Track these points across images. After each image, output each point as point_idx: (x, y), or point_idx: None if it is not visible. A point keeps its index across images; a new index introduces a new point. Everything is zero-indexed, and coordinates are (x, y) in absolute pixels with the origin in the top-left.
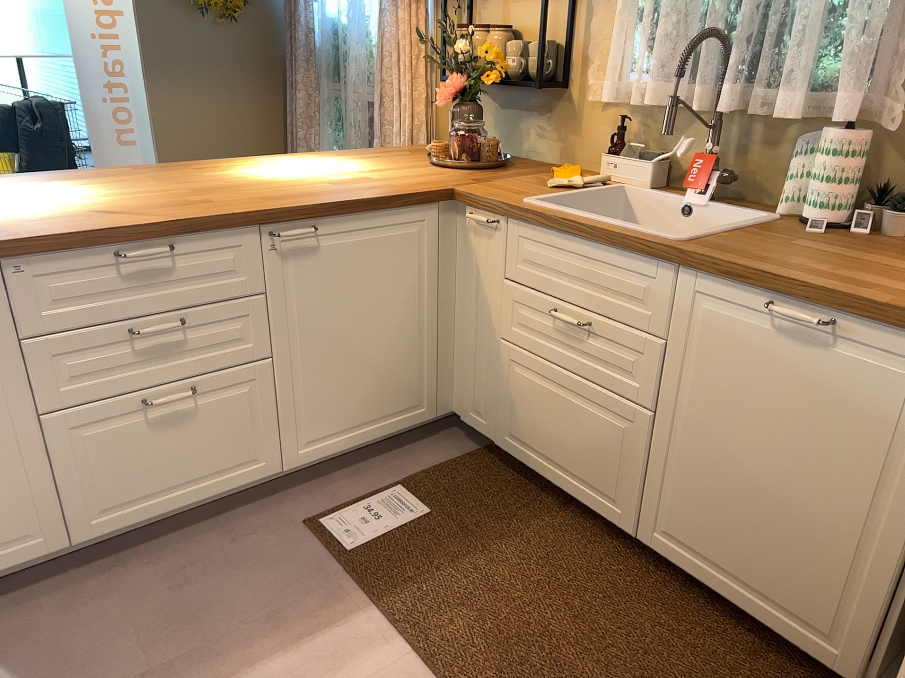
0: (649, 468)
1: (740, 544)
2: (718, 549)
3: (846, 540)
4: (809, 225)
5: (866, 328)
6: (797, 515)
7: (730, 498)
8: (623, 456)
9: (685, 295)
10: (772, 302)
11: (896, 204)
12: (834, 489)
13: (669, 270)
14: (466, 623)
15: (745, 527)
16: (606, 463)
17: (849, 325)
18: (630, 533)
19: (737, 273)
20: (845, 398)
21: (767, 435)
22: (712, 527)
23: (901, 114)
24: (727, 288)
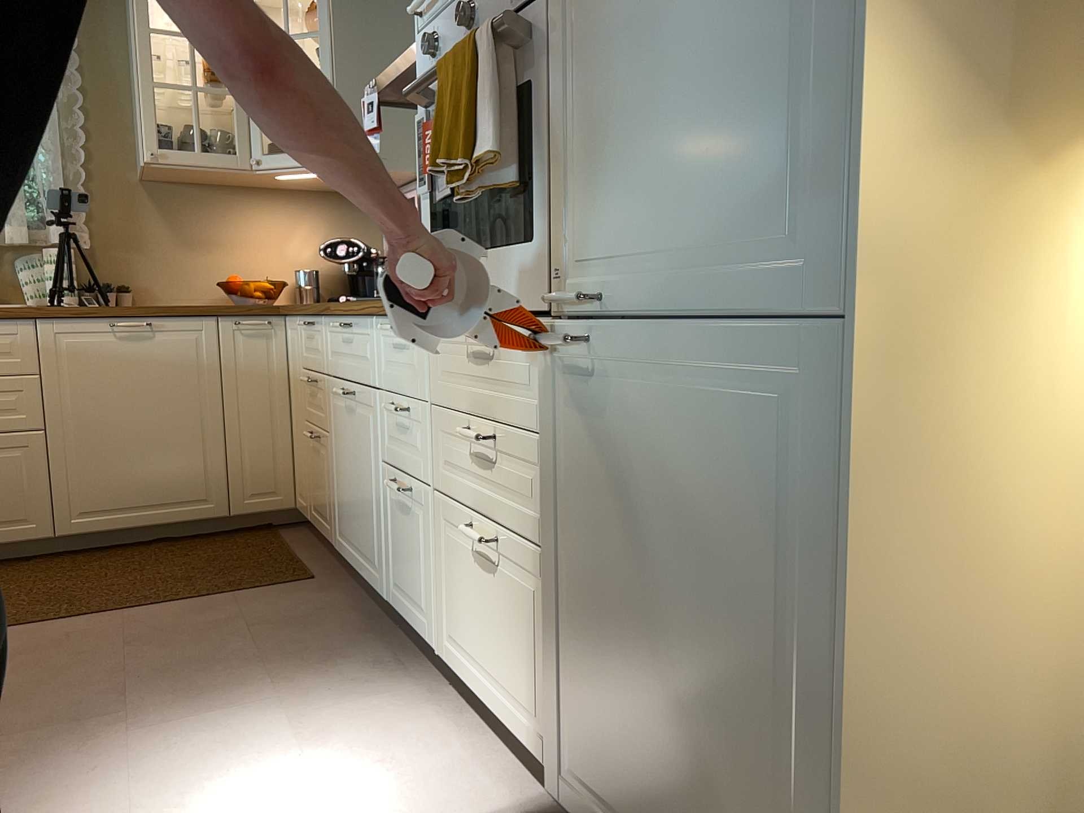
0: (50, 476)
1: (138, 481)
2: (124, 496)
3: (194, 437)
4: (64, 306)
5: (166, 321)
6: (165, 440)
7: (121, 456)
8: (25, 479)
9: (47, 338)
10: (111, 323)
11: (105, 287)
12: (179, 413)
13: (27, 325)
14: (6, 613)
15: (137, 468)
16: (9, 494)
17: (157, 322)
18: (48, 538)
19: (84, 311)
20: (168, 361)
21: (132, 403)
22: (115, 484)
23: (90, 238)
24: (78, 324)
